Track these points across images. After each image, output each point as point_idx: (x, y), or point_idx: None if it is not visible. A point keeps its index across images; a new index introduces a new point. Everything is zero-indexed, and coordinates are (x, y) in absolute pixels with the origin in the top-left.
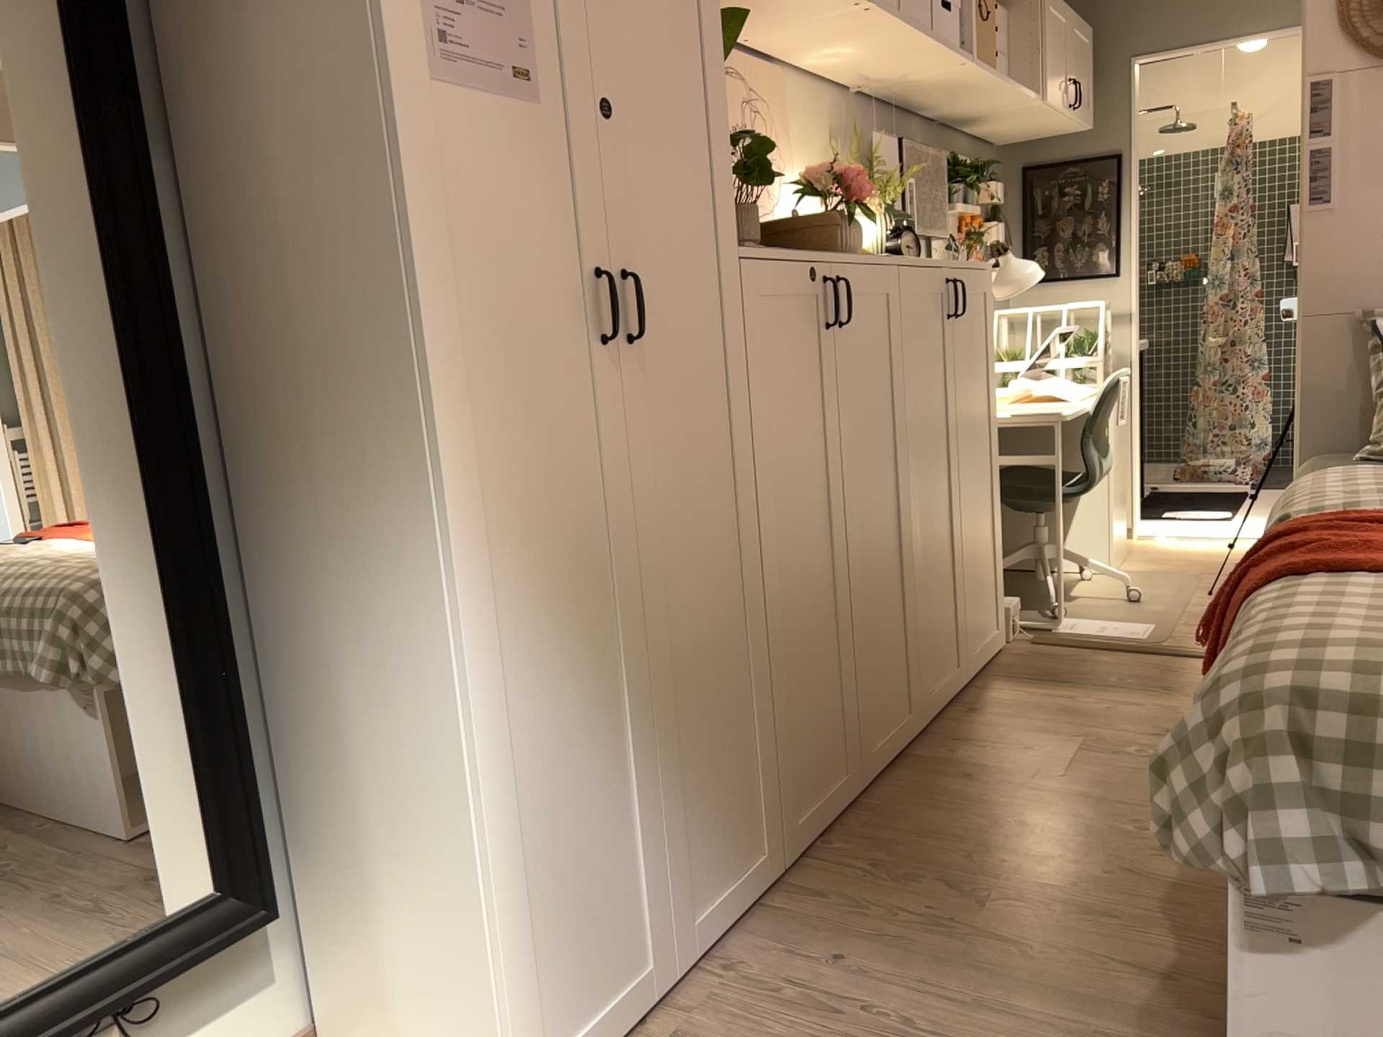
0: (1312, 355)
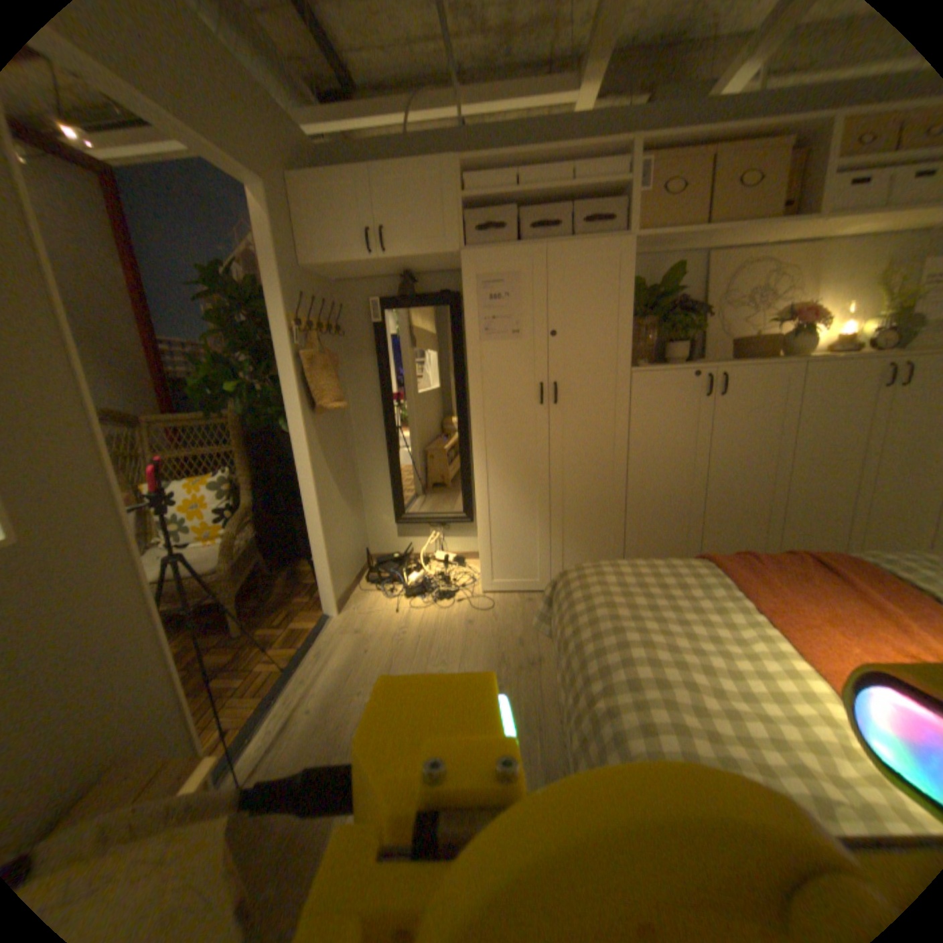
0: None
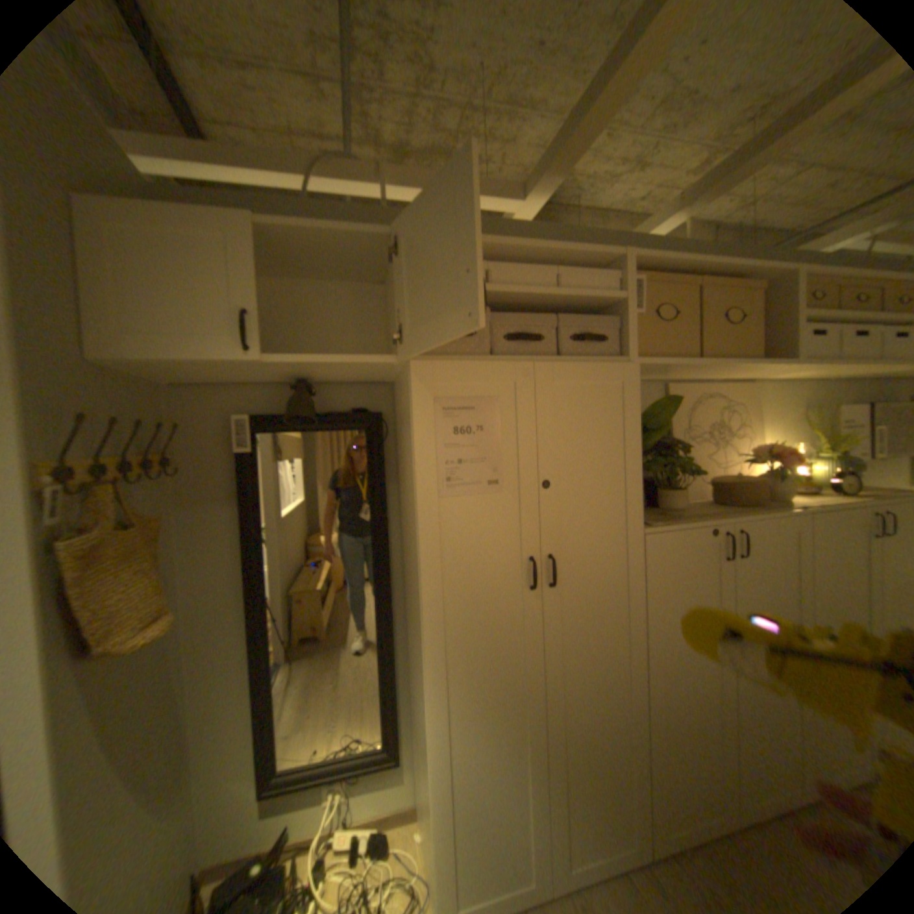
0: None
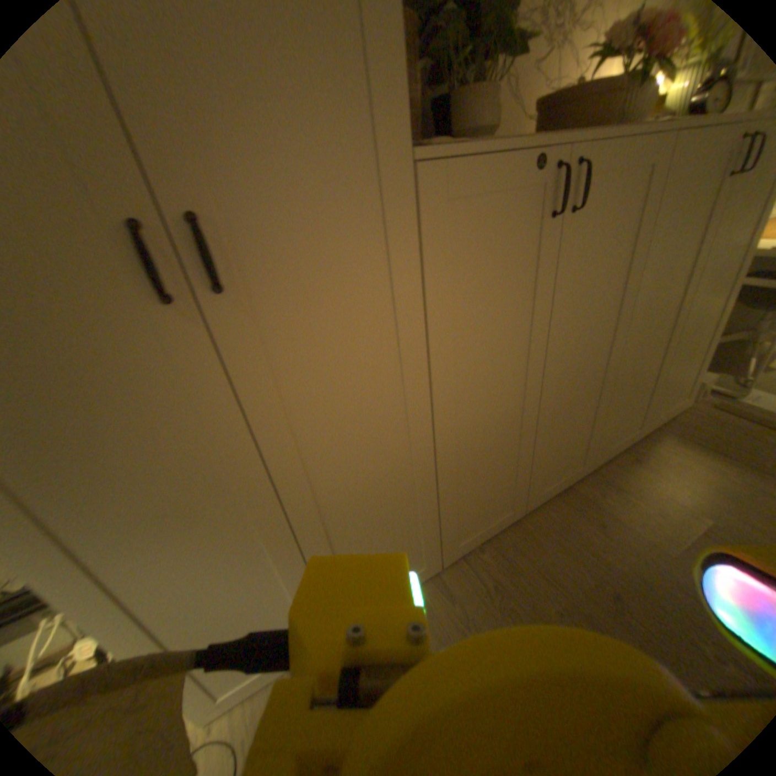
0: None
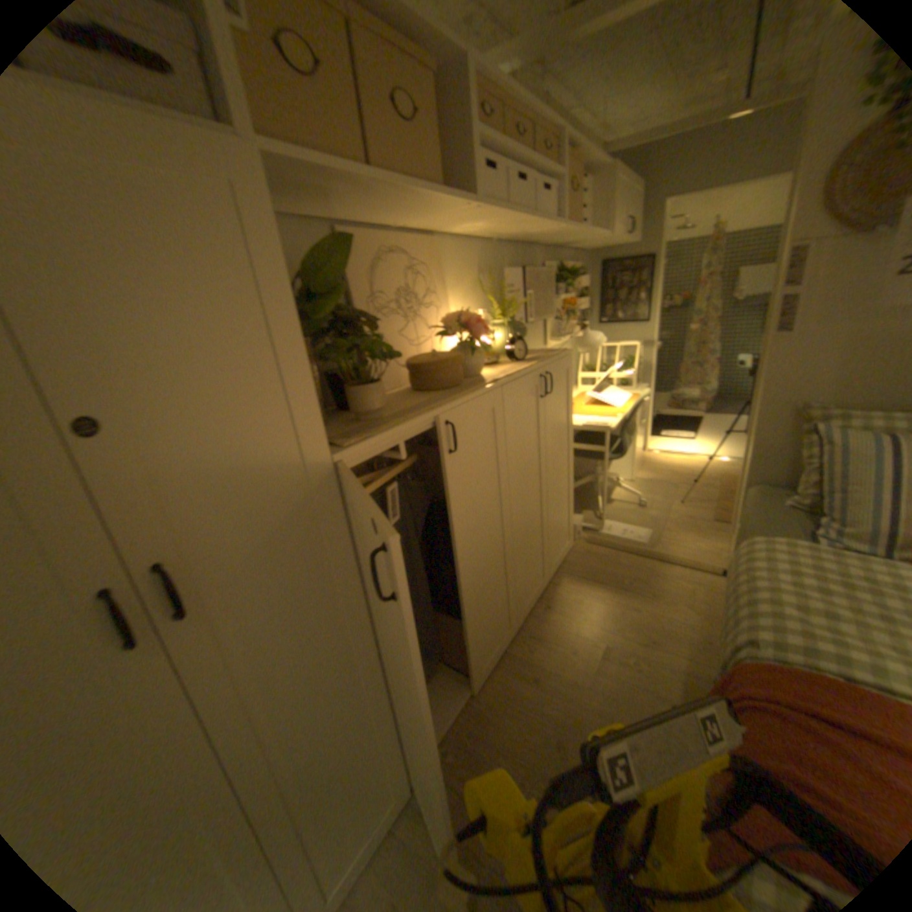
0: (769, 425)
